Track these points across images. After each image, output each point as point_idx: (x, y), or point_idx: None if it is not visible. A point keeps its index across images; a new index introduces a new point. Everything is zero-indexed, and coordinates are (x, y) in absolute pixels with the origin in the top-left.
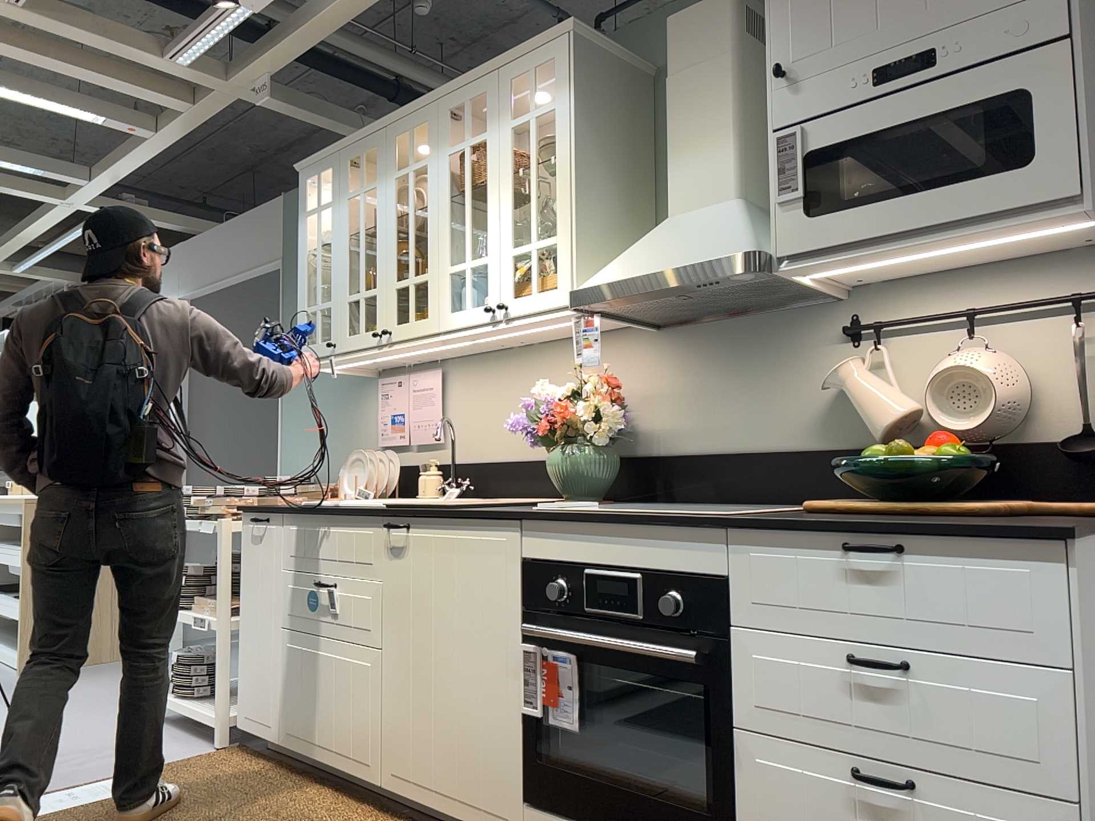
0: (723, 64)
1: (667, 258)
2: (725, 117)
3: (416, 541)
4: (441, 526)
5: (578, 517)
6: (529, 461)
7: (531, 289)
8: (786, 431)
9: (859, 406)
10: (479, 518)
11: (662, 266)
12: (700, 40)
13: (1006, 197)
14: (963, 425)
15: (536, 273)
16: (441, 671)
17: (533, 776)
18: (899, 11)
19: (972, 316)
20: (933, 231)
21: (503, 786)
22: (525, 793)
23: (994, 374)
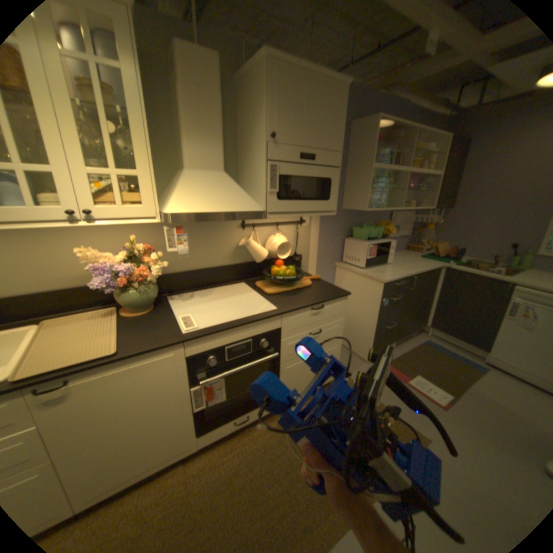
0: (217, 96)
1: (222, 203)
2: (219, 127)
3: (82, 385)
4: (109, 367)
5: (224, 329)
6: (53, 290)
7: (107, 199)
8: (220, 259)
9: (253, 252)
10: (153, 351)
11: (223, 208)
12: (203, 70)
13: (325, 208)
14: (283, 258)
15: (110, 189)
16: (126, 432)
17: (200, 427)
18: (310, 134)
19: (277, 224)
20: (307, 212)
21: (183, 443)
22: (195, 435)
23: (289, 243)
